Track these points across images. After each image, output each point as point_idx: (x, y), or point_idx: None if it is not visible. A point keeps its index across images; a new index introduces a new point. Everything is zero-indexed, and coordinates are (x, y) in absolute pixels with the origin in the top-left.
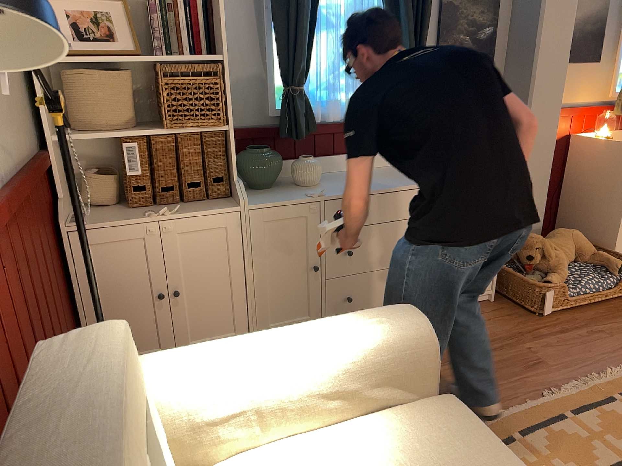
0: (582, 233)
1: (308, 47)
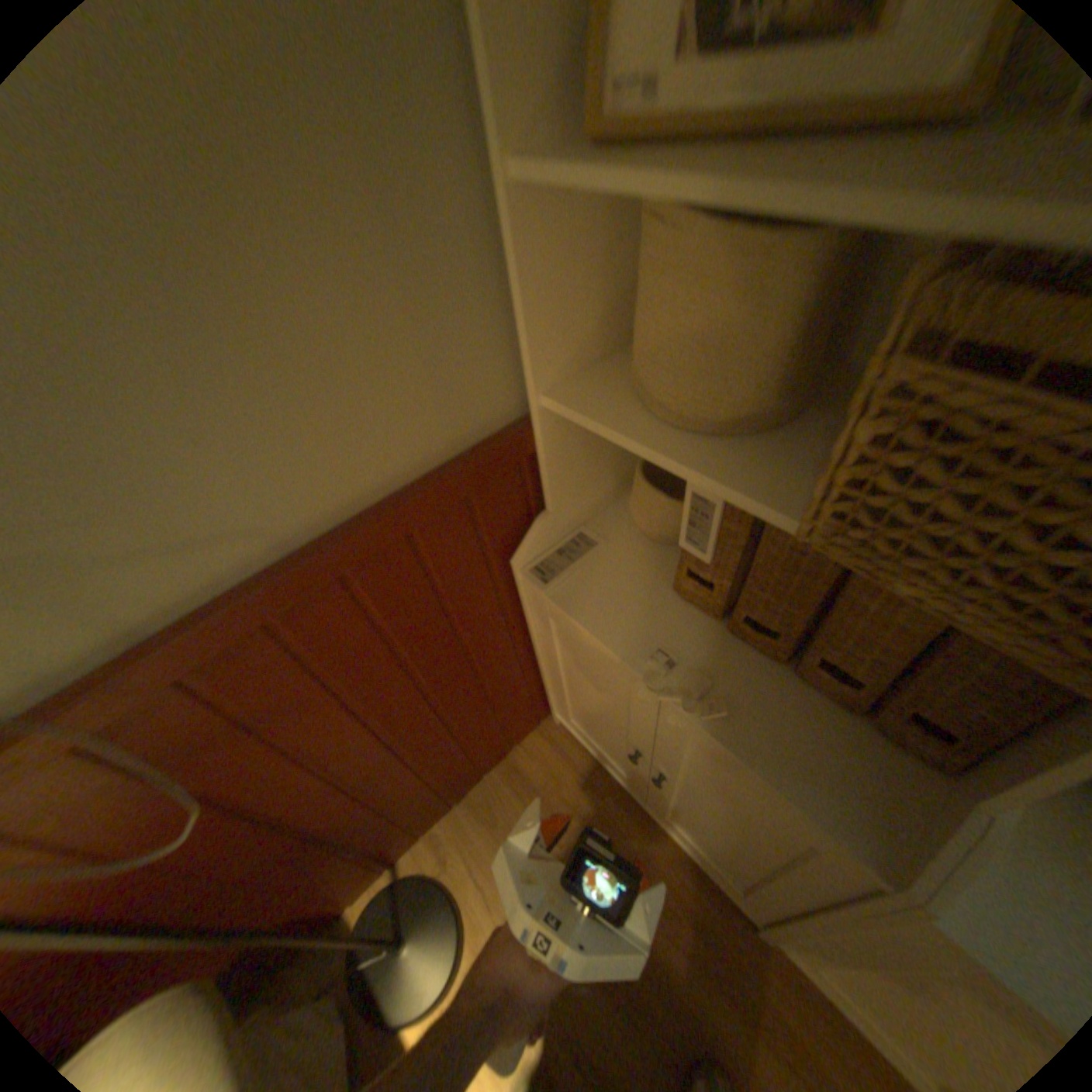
0: None
1: None
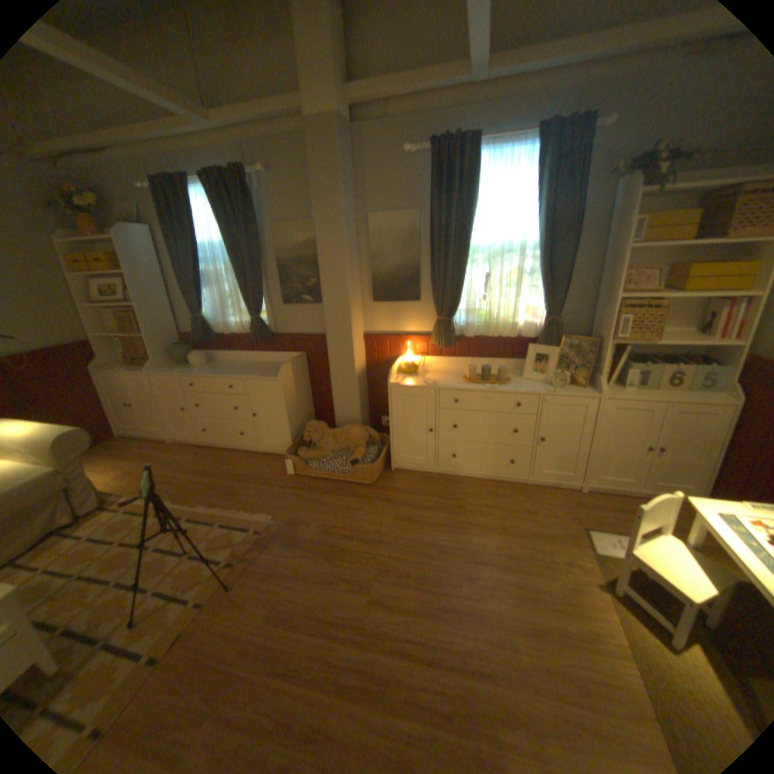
0: (360, 431)
1: (196, 296)
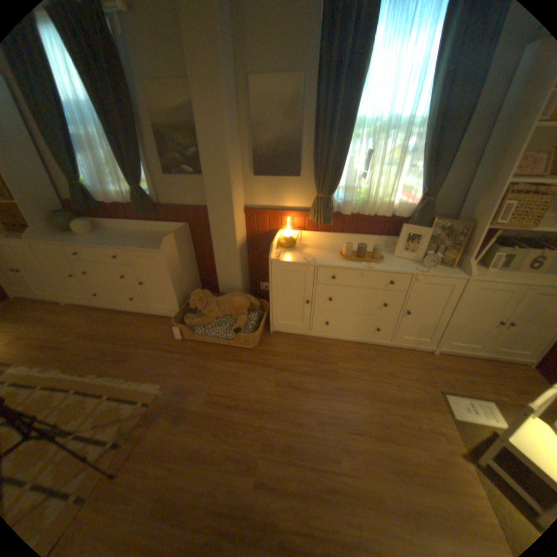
0: (242, 300)
1: (70, 161)
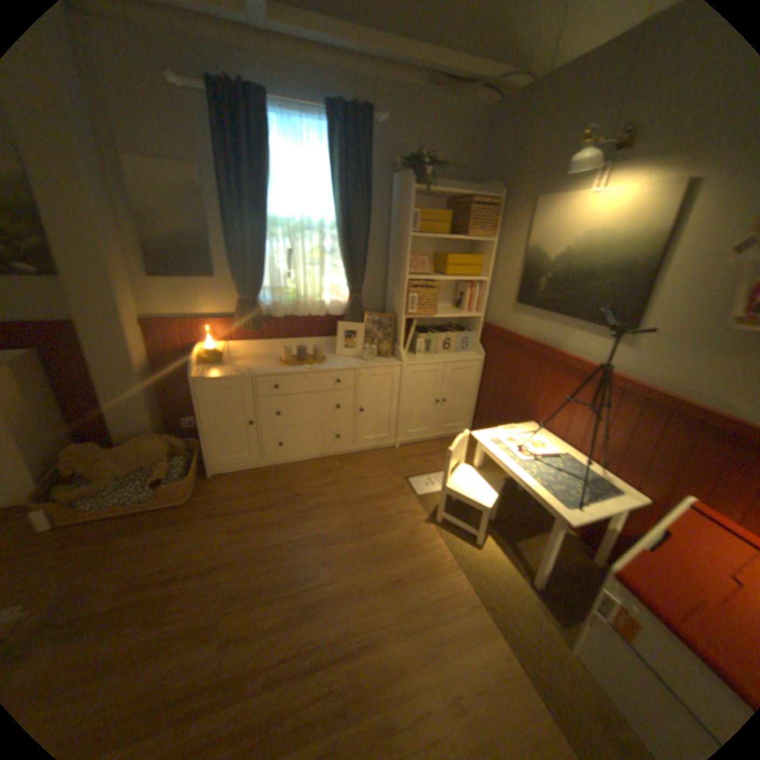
0: (155, 443)
1: None
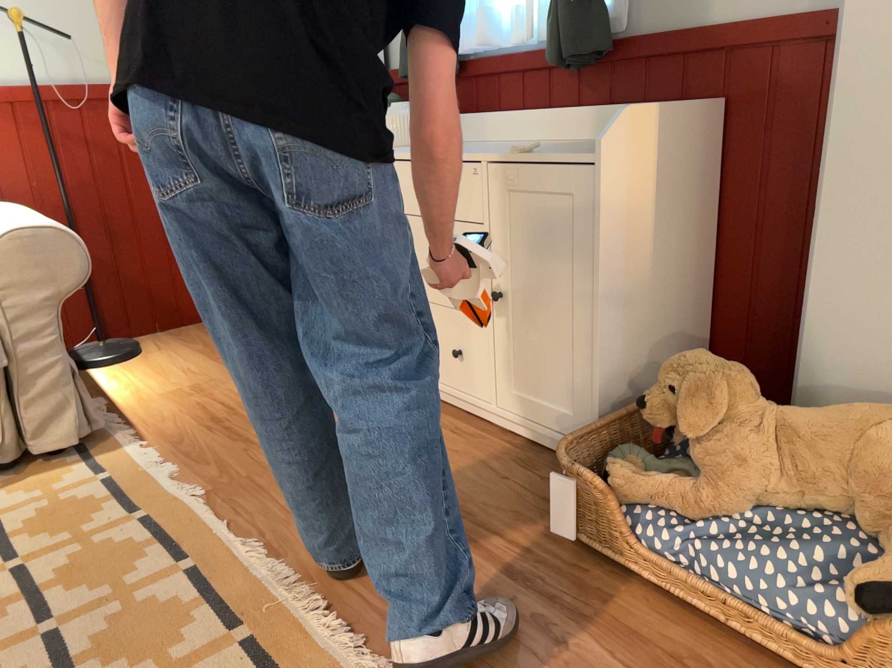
0: None
1: None
